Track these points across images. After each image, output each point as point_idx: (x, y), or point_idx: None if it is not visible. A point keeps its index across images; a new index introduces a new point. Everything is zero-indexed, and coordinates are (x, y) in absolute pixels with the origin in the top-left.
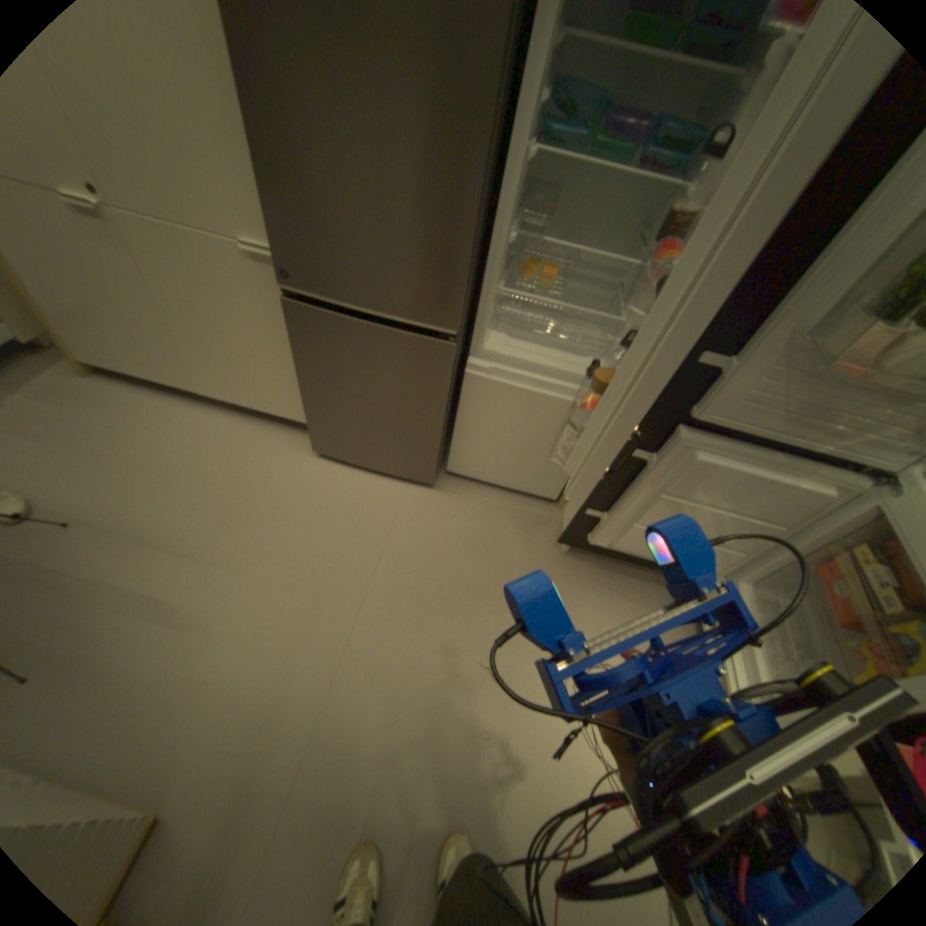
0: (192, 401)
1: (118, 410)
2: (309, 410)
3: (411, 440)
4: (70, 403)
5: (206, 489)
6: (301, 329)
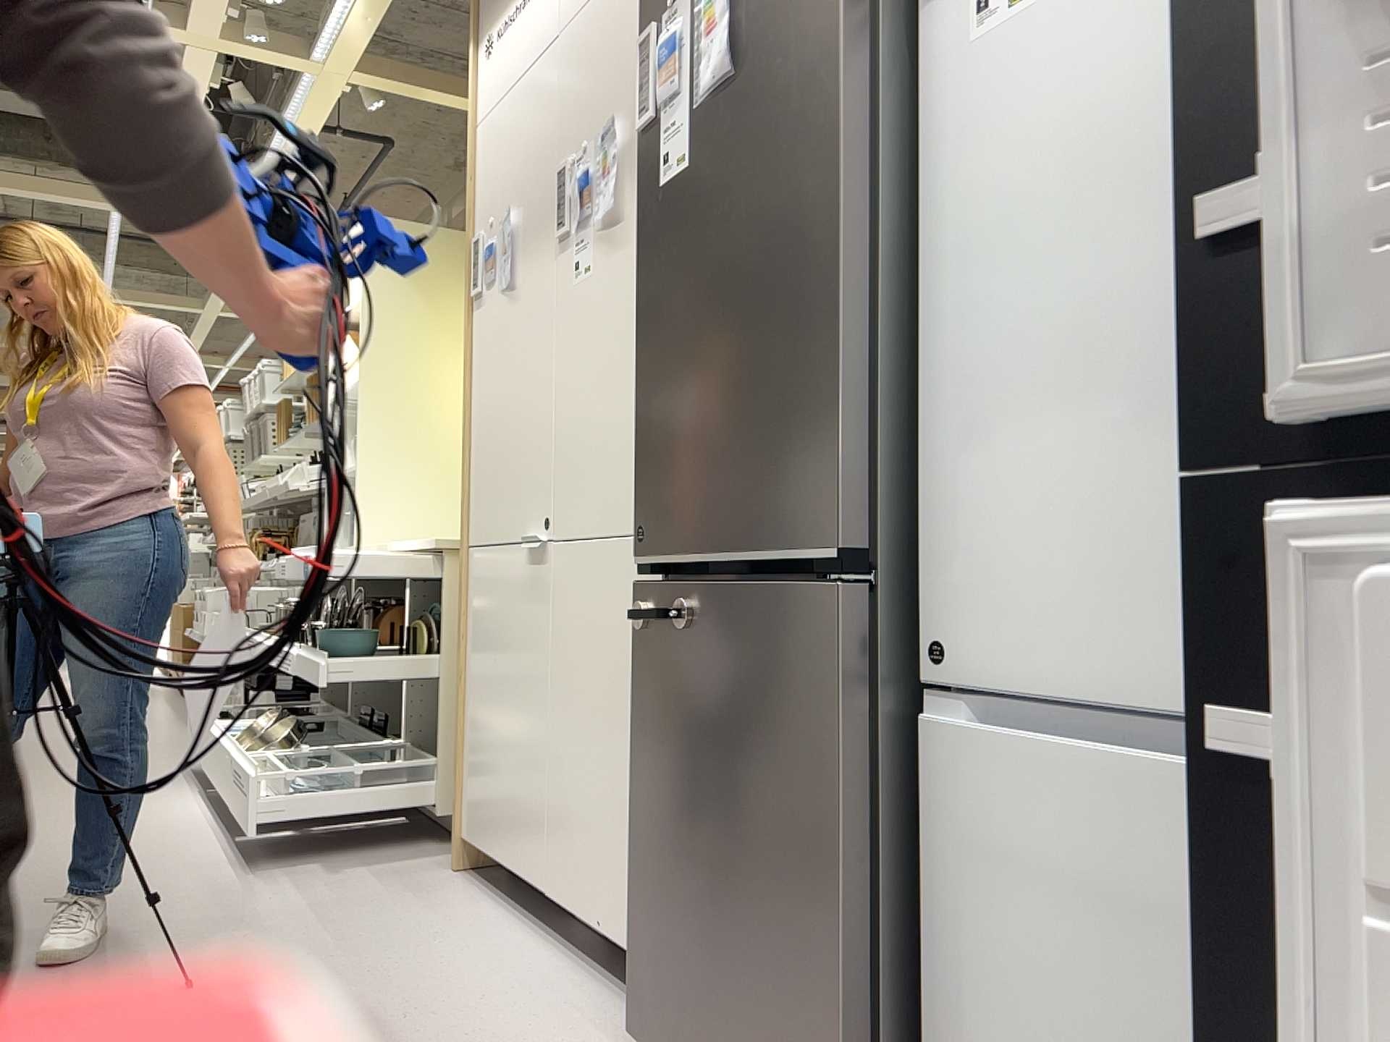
0: (545, 927)
1: (441, 908)
2: (641, 881)
3: (791, 970)
4: (404, 888)
5: (393, 1029)
6: (647, 643)
